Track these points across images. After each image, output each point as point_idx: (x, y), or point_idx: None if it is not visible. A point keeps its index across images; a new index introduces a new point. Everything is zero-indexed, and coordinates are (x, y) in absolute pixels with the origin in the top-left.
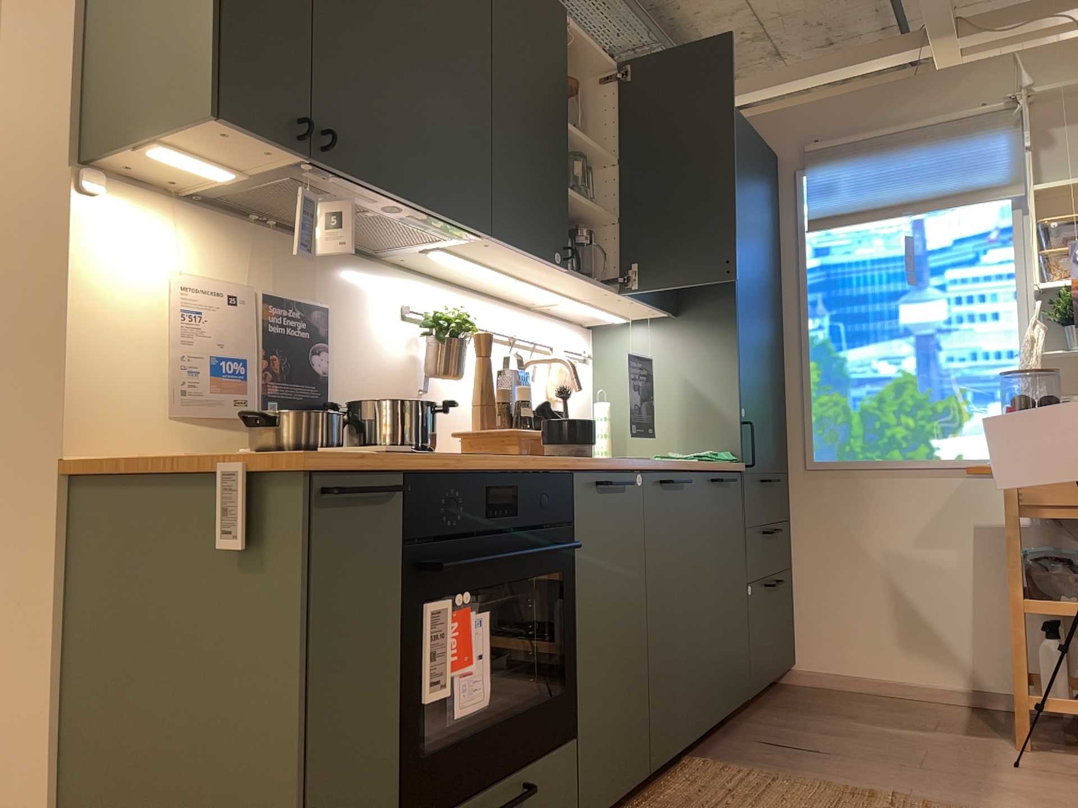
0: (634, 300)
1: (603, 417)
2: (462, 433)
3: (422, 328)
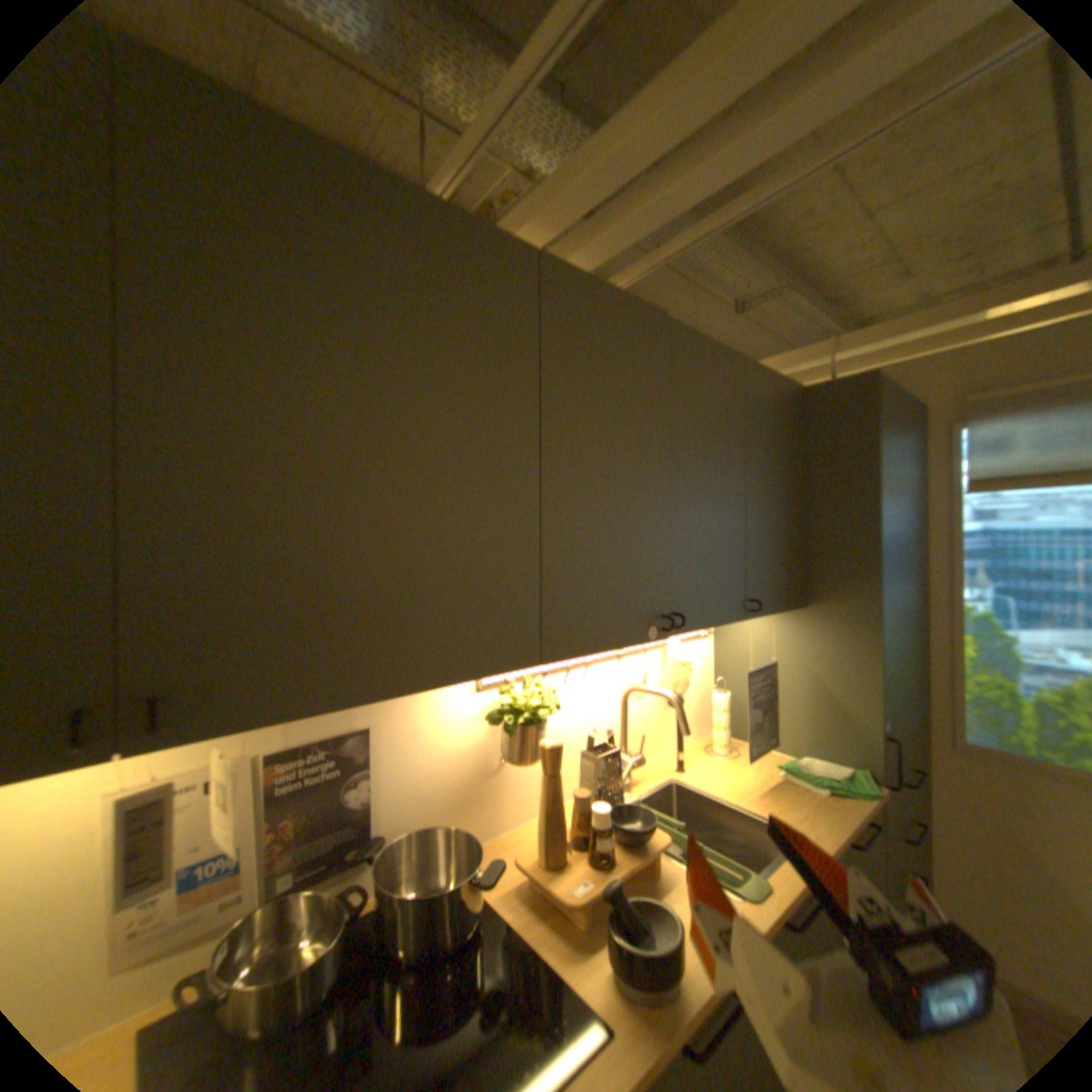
0: (755, 615)
1: (720, 708)
2: (525, 869)
3: (493, 715)
